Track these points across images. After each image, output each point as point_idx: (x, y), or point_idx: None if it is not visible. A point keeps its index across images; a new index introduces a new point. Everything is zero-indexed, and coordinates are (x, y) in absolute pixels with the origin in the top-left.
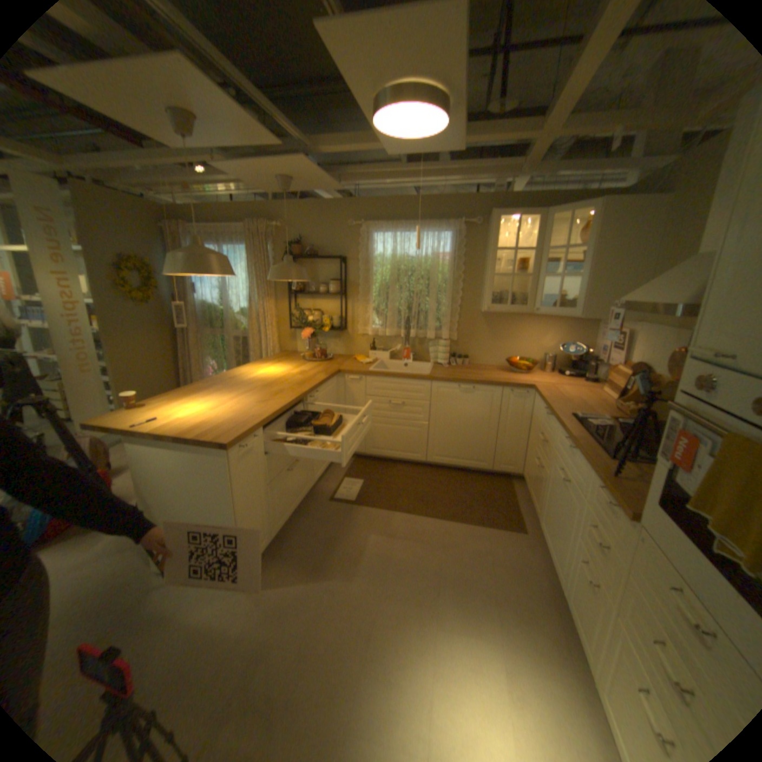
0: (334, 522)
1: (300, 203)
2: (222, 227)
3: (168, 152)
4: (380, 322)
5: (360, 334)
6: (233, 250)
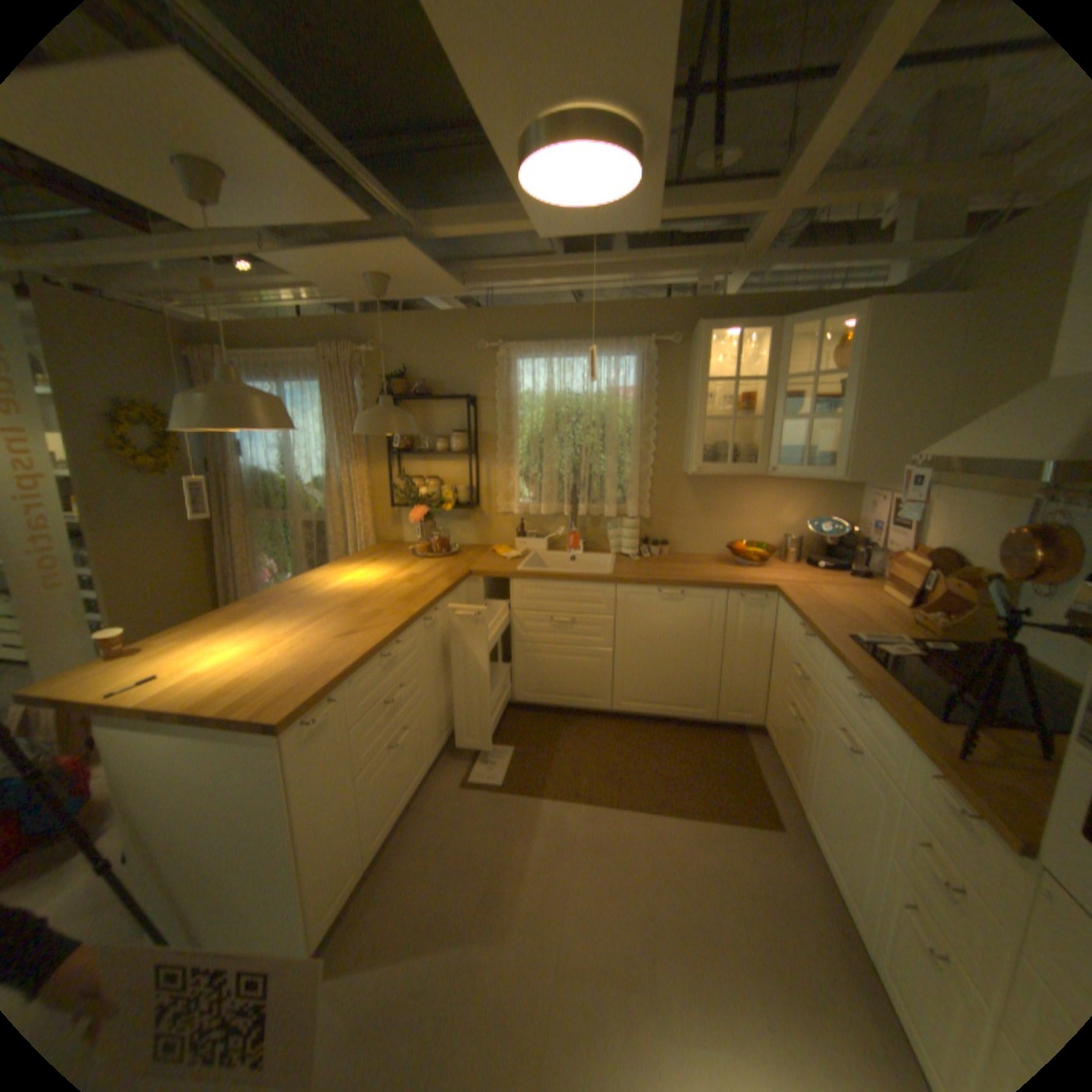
0: (469, 828)
1: (403, 317)
2: (282, 354)
3: (191, 239)
4: (531, 493)
5: (500, 513)
6: (301, 389)
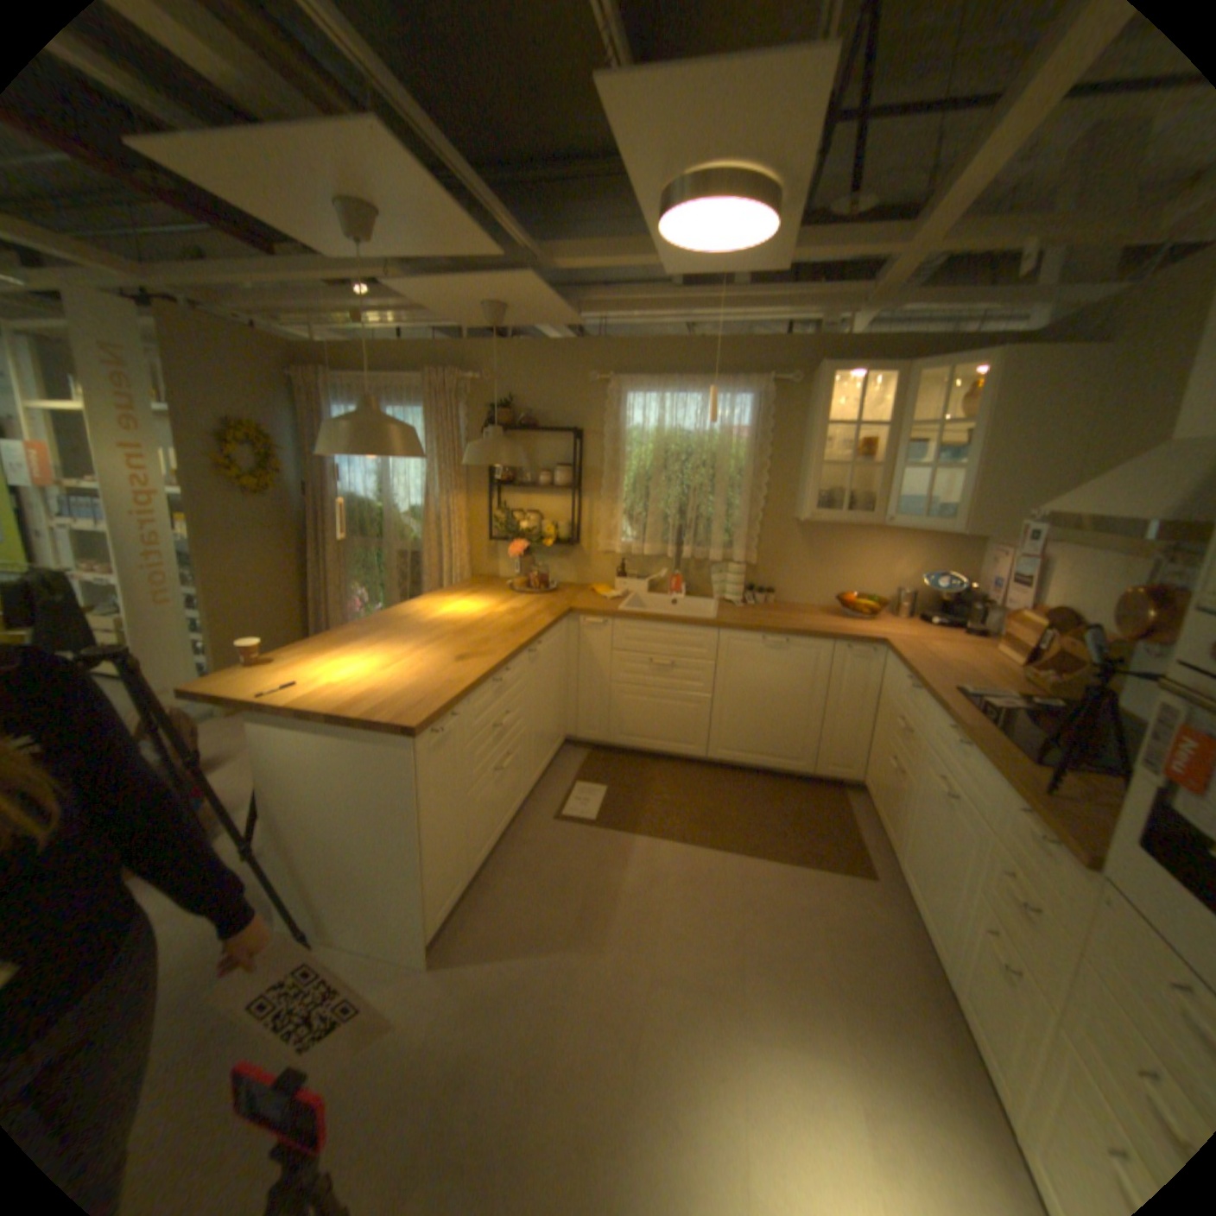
0: (564, 855)
1: (513, 344)
2: (387, 378)
3: (315, 261)
4: (635, 532)
5: (601, 551)
6: (404, 414)
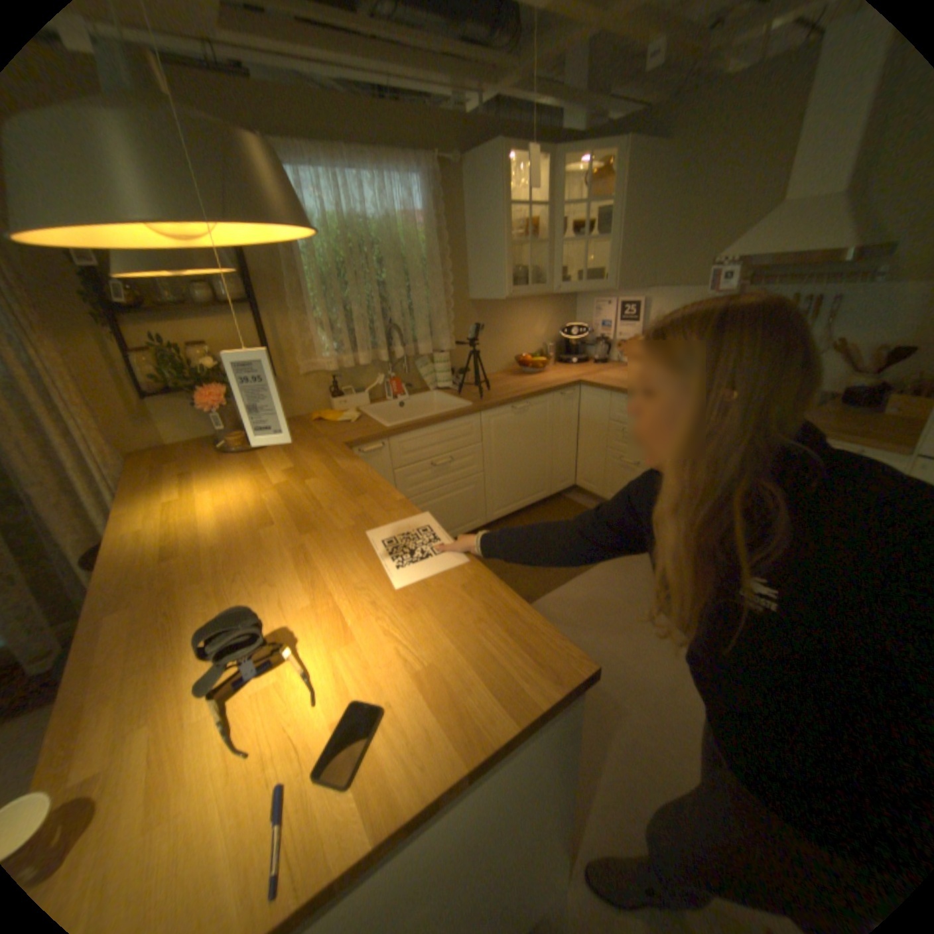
0: None
1: None
2: None
3: None
4: (342, 344)
5: (303, 376)
6: None
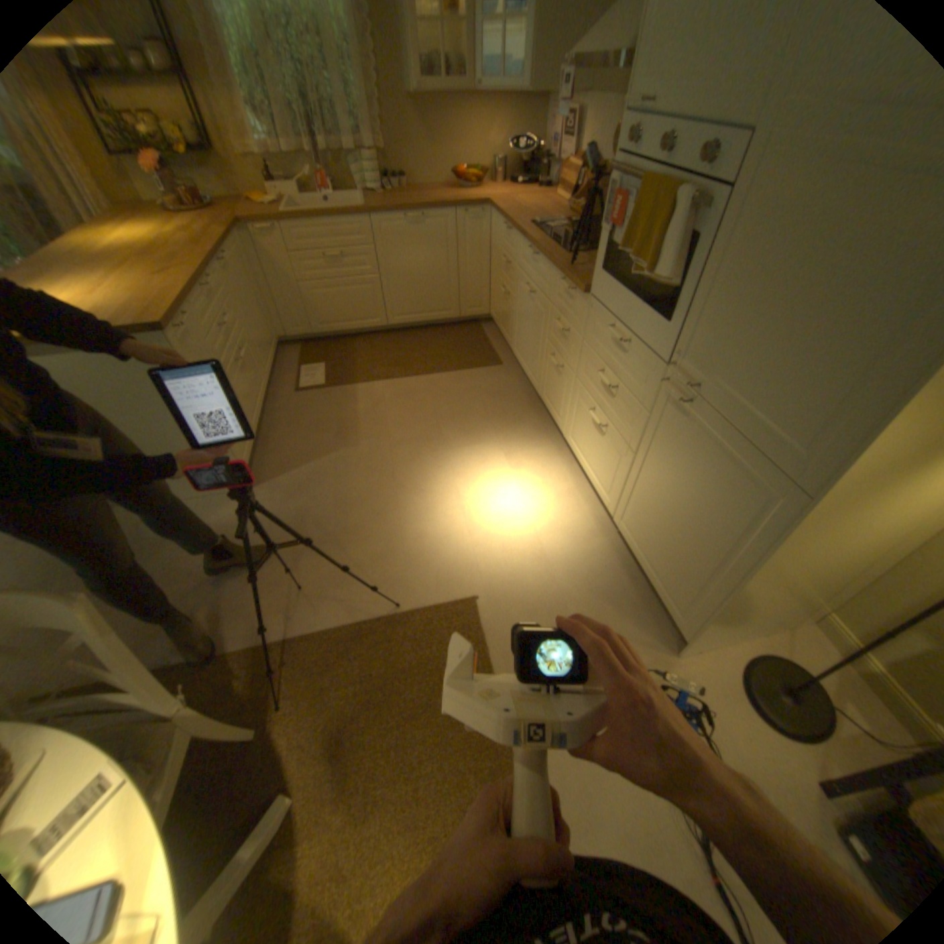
0: (311, 408)
1: None
2: None
3: None
4: (264, 126)
5: (238, 155)
6: None
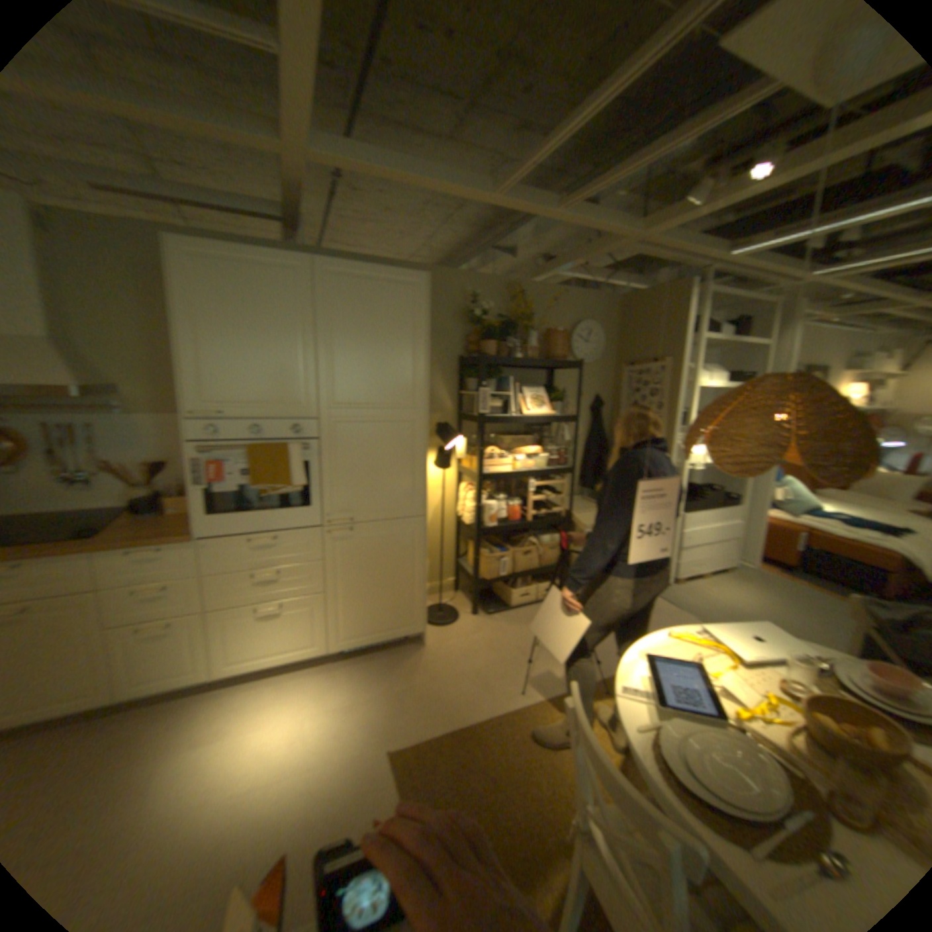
0: None
1: None
2: None
3: None
4: None
5: None
6: None
